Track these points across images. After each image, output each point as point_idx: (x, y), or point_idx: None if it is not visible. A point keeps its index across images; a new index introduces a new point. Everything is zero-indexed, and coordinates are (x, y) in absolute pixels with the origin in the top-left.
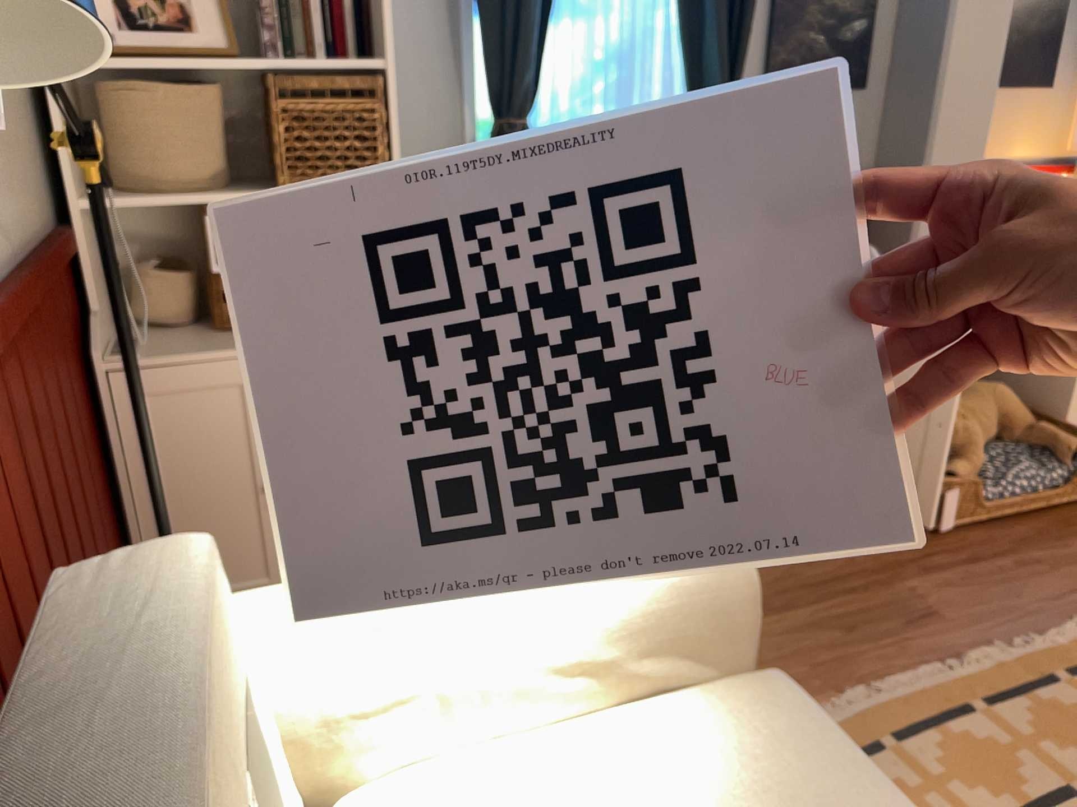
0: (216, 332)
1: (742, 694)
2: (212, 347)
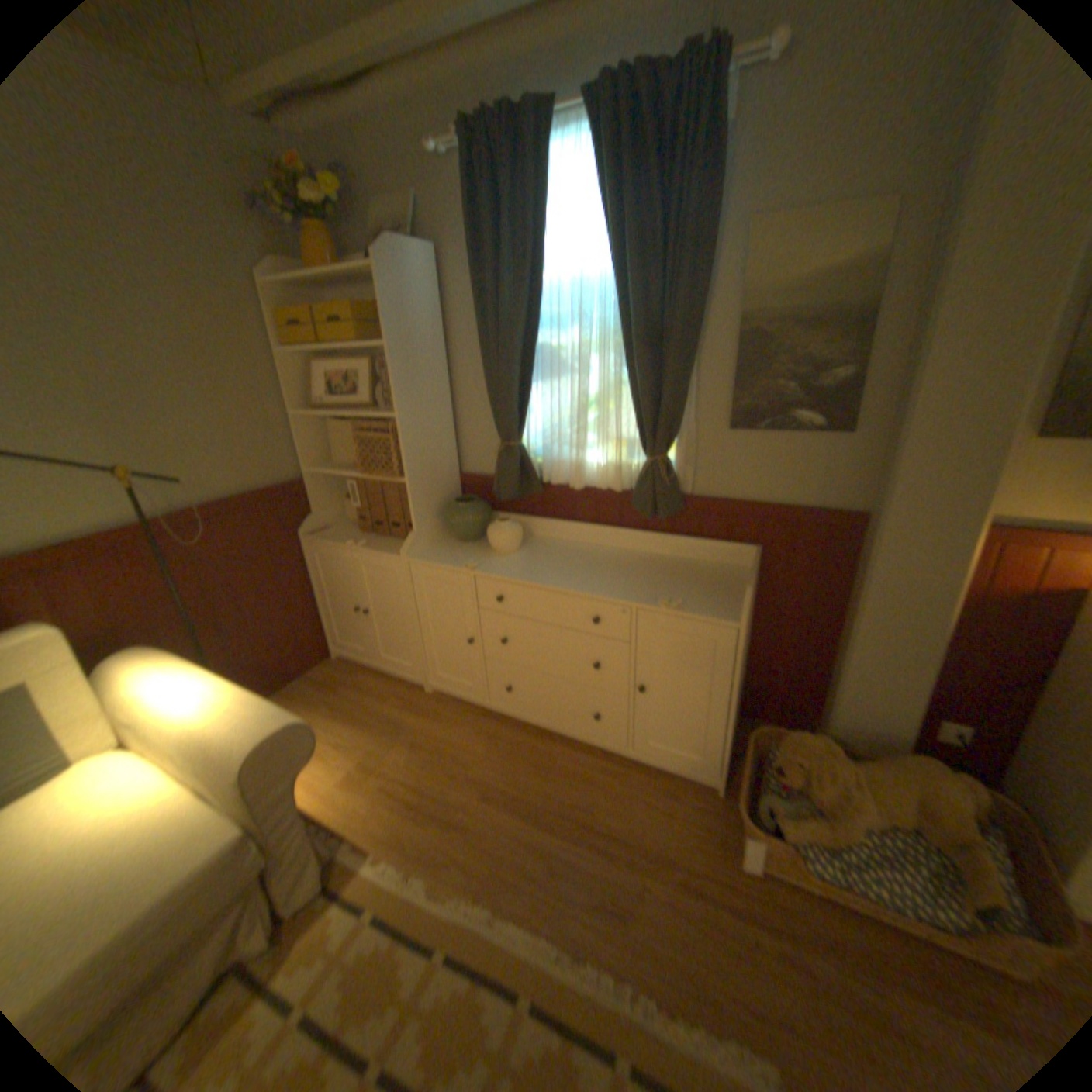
0: (359, 532)
1: (208, 832)
2: (342, 540)
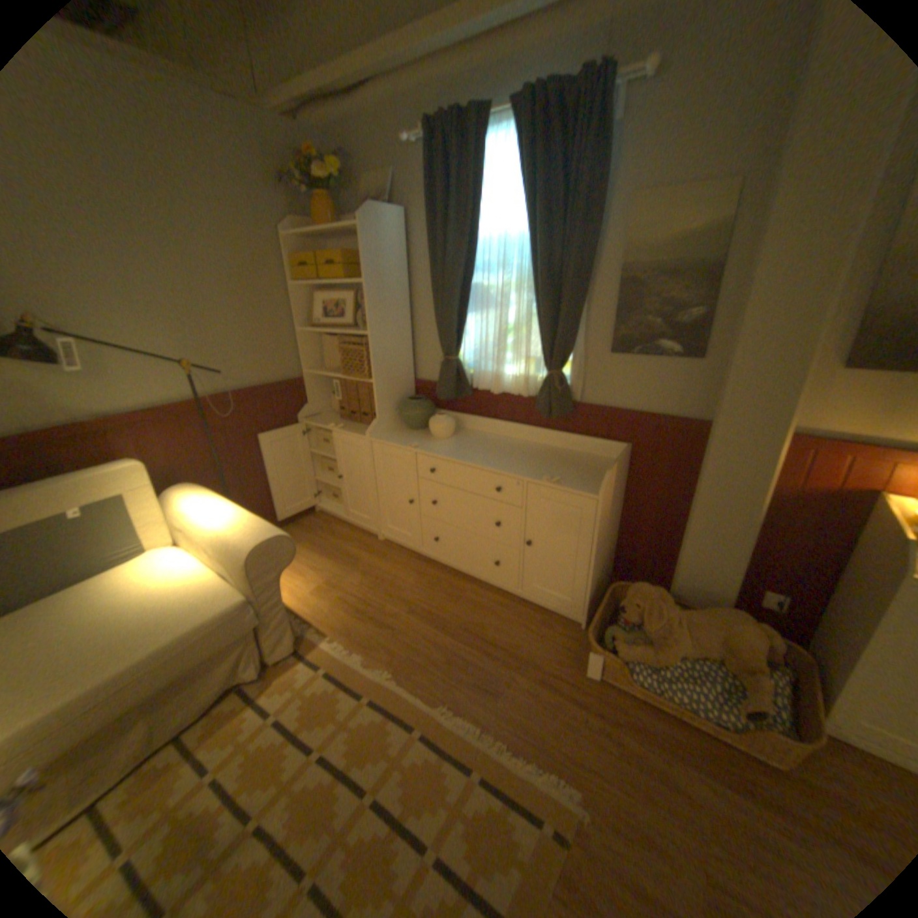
0: (340, 418)
1: (225, 594)
2: (327, 422)
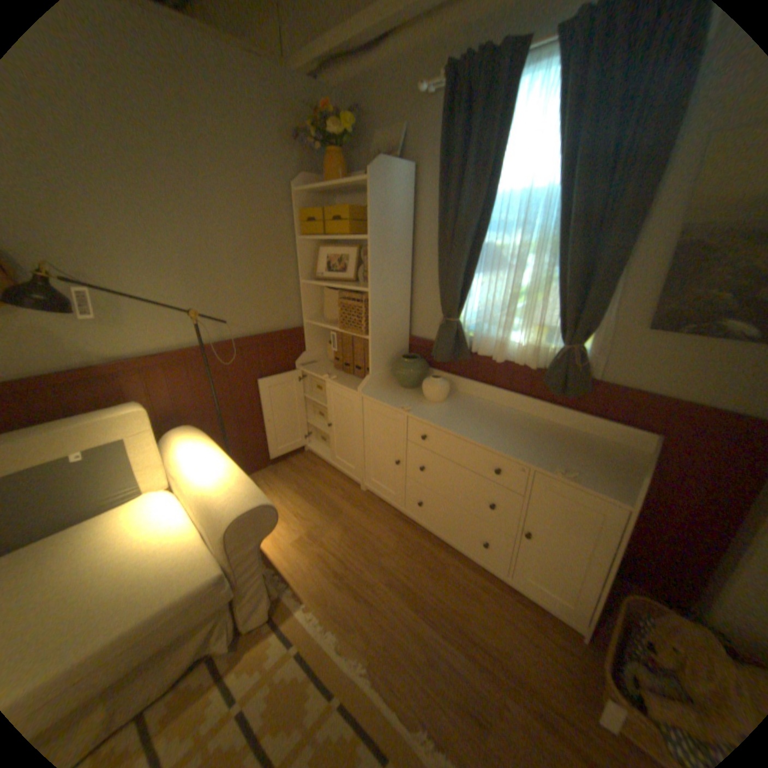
0: (334, 368)
1: (202, 564)
2: (322, 371)
